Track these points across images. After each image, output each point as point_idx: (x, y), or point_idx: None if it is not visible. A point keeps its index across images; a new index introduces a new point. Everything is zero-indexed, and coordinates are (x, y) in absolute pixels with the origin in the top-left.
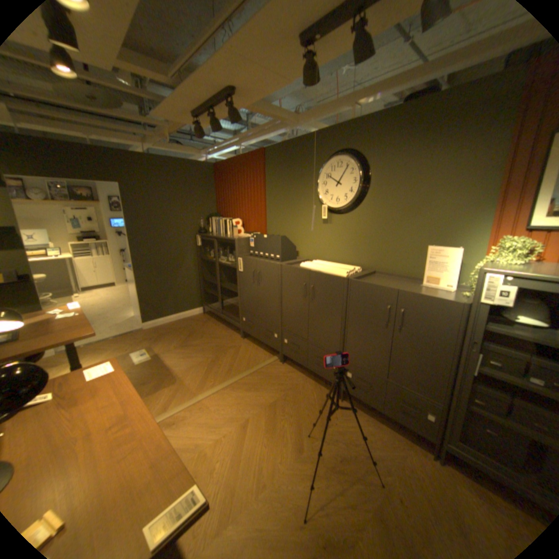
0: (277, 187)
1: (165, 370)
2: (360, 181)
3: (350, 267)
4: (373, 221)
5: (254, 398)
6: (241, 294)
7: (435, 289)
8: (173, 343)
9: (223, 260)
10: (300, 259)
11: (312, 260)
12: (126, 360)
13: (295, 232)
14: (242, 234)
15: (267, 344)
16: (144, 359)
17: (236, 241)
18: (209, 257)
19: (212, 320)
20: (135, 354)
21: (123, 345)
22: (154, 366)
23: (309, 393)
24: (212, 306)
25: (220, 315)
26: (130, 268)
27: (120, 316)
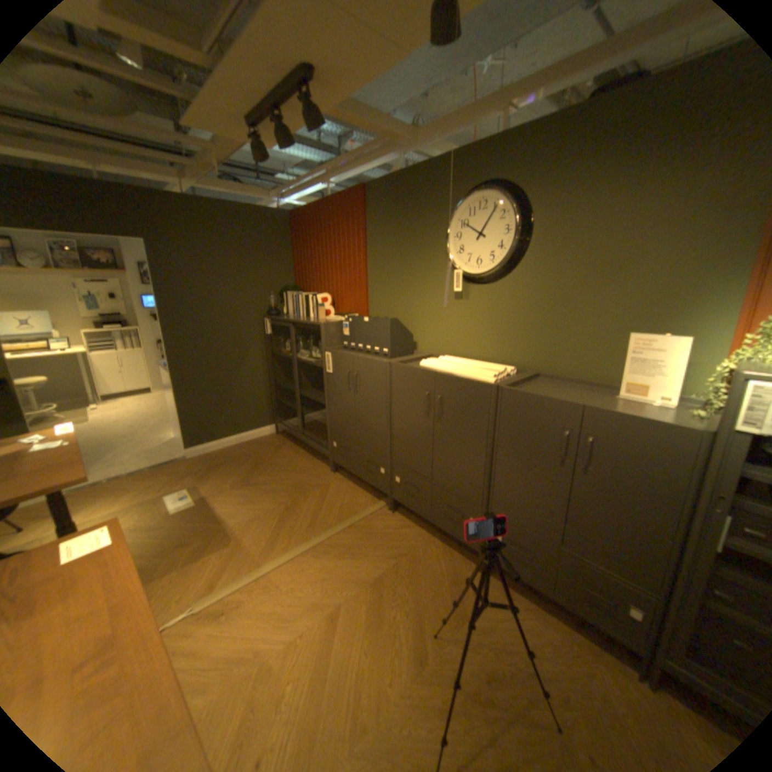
0: (384, 244)
1: (214, 523)
2: (515, 230)
3: (499, 367)
4: (535, 295)
5: (348, 570)
6: (330, 407)
7: (640, 404)
8: (229, 480)
9: (304, 355)
10: (420, 355)
11: (438, 356)
12: (156, 507)
13: (411, 313)
14: (332, 317)
15: (369, 483)
16: (184, 506)
17: (322, 327)
18: (283, 350)
19: (288, 443)
20: (171, 497)
21: (154, 482)
22: (199, 516)
23: (434, 561)
24: (289, 424)
25: (300, 437)
26: (166, 368)
27: (154, 437)
